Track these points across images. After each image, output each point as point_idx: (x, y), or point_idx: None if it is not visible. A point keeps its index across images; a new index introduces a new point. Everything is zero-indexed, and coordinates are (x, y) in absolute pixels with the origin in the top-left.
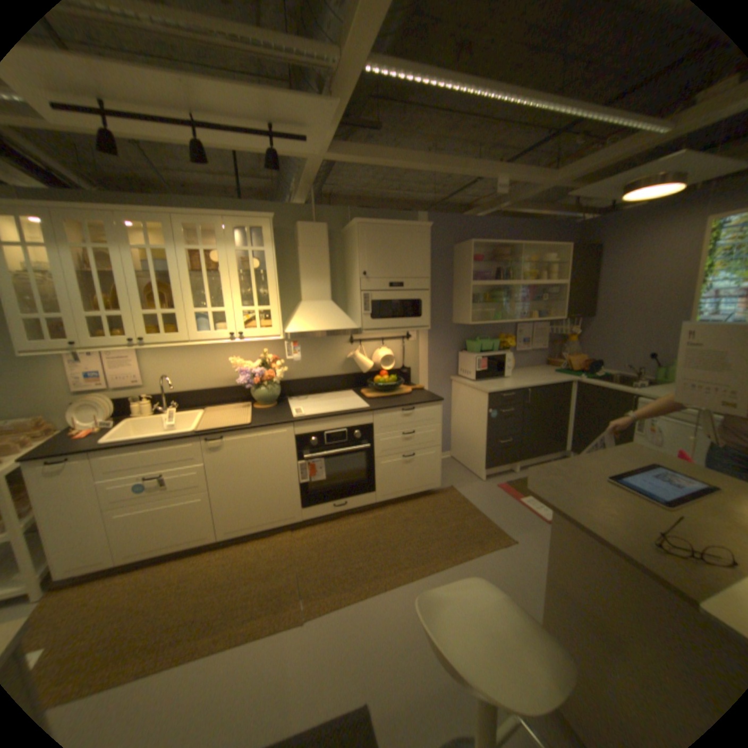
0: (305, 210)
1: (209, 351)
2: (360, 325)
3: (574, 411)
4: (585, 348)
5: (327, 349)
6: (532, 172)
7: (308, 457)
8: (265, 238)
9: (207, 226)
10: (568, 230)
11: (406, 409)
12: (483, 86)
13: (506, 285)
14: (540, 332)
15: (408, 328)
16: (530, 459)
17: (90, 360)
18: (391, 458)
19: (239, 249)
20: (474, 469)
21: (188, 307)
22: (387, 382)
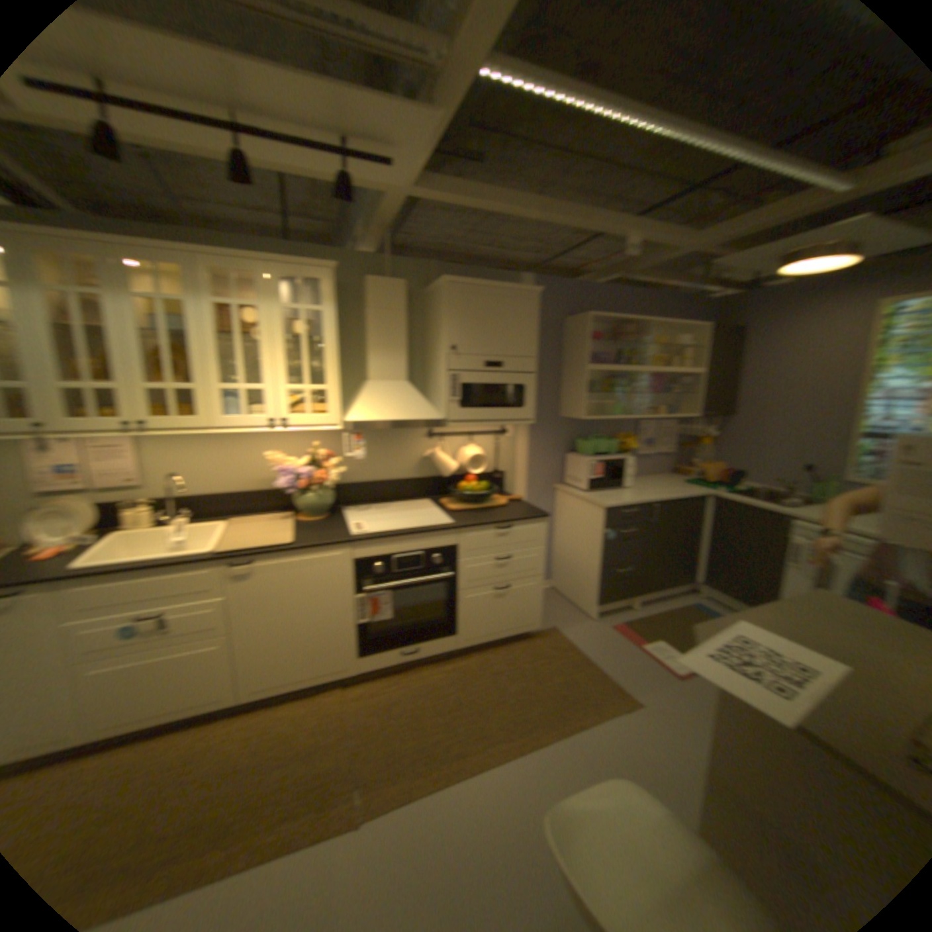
0: (379, 260)
1: (242, 442)
2: (447, 414)
3: (709, 534)
4: (723, 454)
5: (400, 443)
6: (672, 230)
7: (373, 588)
8: (328, 293)
9: (248, 274)
10: (705, 307)
11: (504, 526)
12: (634, 110)
13: (630, 371)
14: (668, 432)
15: (509, 421)
16: (654, 594)
17: (73, 448)
18: (481, 590)
19: (290, 306)
20: (584, 604)
21: (216, 381)
22: (479, 490)
